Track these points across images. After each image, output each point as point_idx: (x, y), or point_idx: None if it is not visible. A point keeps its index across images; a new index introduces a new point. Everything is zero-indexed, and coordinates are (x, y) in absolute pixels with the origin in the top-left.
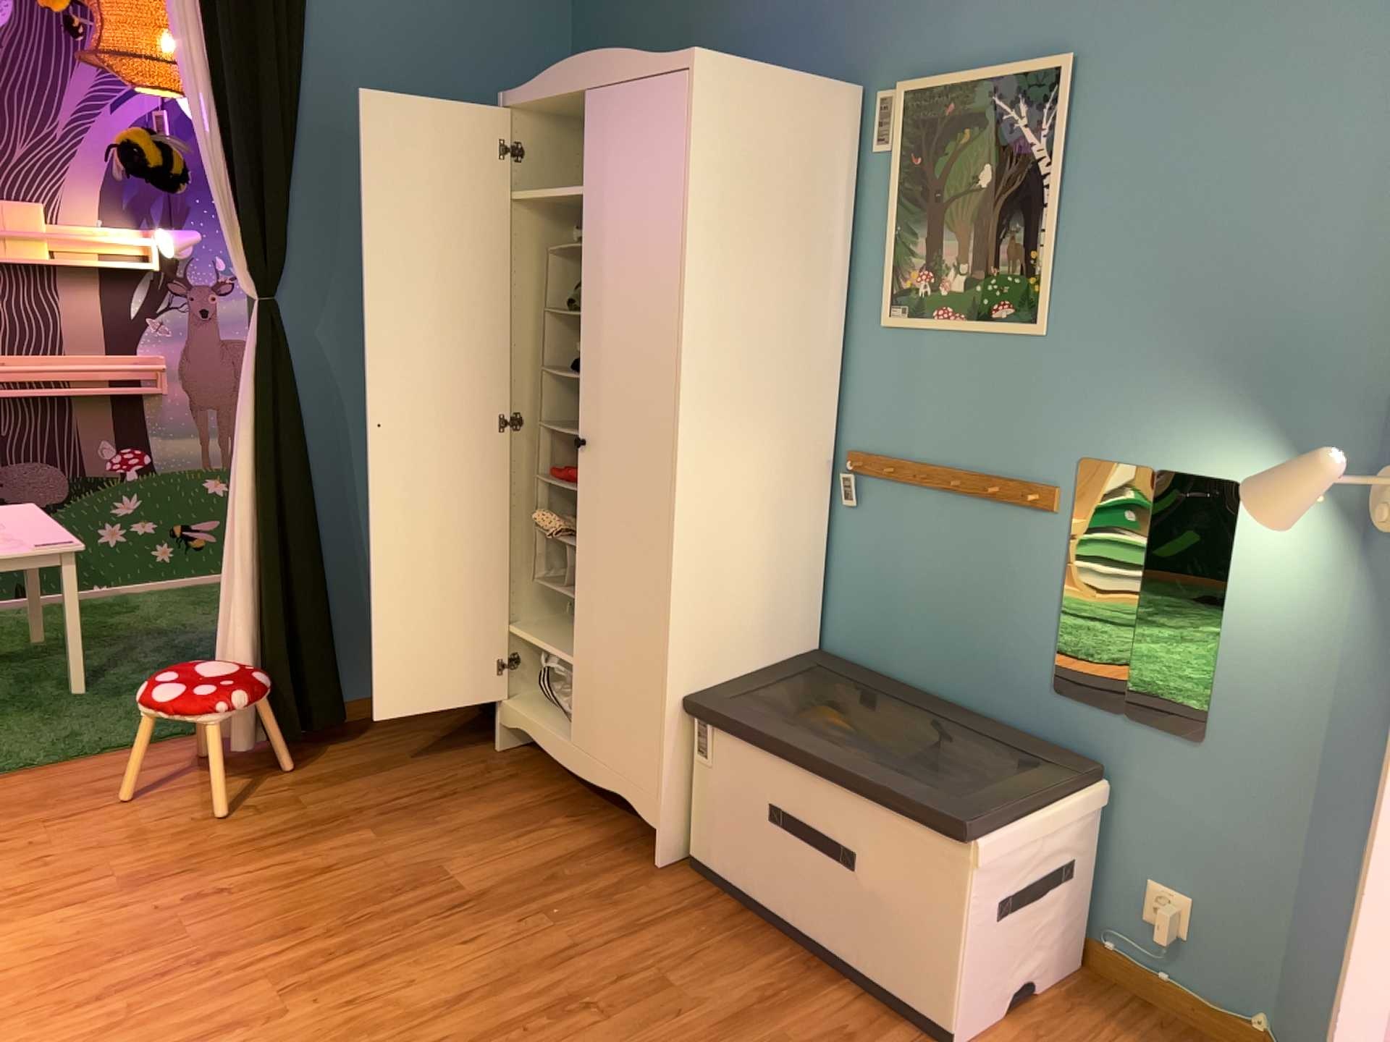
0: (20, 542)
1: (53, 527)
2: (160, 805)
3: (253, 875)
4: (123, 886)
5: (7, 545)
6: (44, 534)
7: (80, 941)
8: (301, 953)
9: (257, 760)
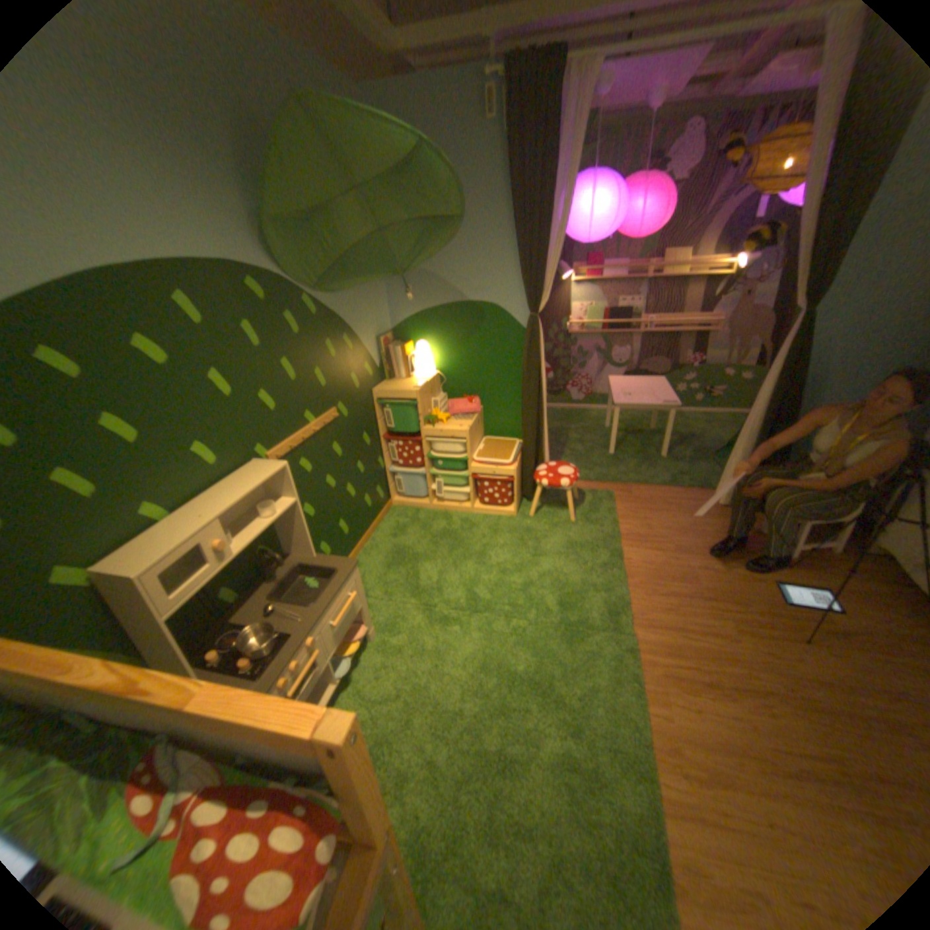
0: (655, 399)
1: (666, 392)
2: (690, 519)
3: (727, 568)
4: (675, 551)
5: (651, 400)
6: (663, 396)
7: (660, 568)
8: (747, 618)
9: (731, 512)
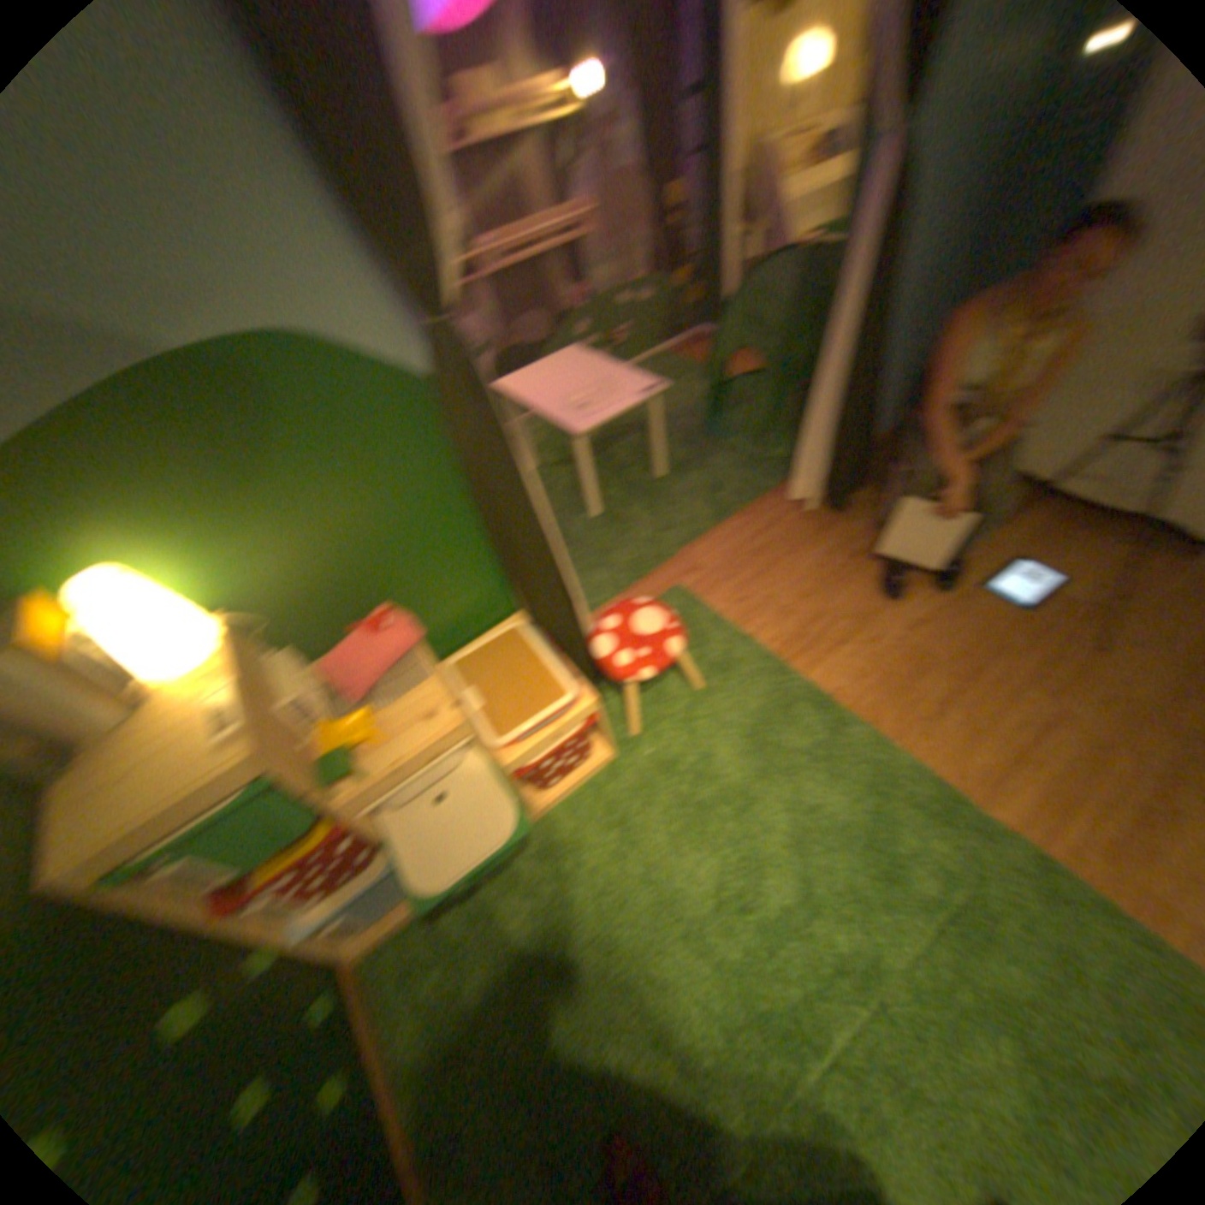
0: (623, 390)
1: (619, 370)
2: (806, 557)
3: (925, 605)
4: (855, 623)
5: (621, 395)
6: (626, 379)
7: (879, 669)
8: (1026, 665)
9: (824, 512)
